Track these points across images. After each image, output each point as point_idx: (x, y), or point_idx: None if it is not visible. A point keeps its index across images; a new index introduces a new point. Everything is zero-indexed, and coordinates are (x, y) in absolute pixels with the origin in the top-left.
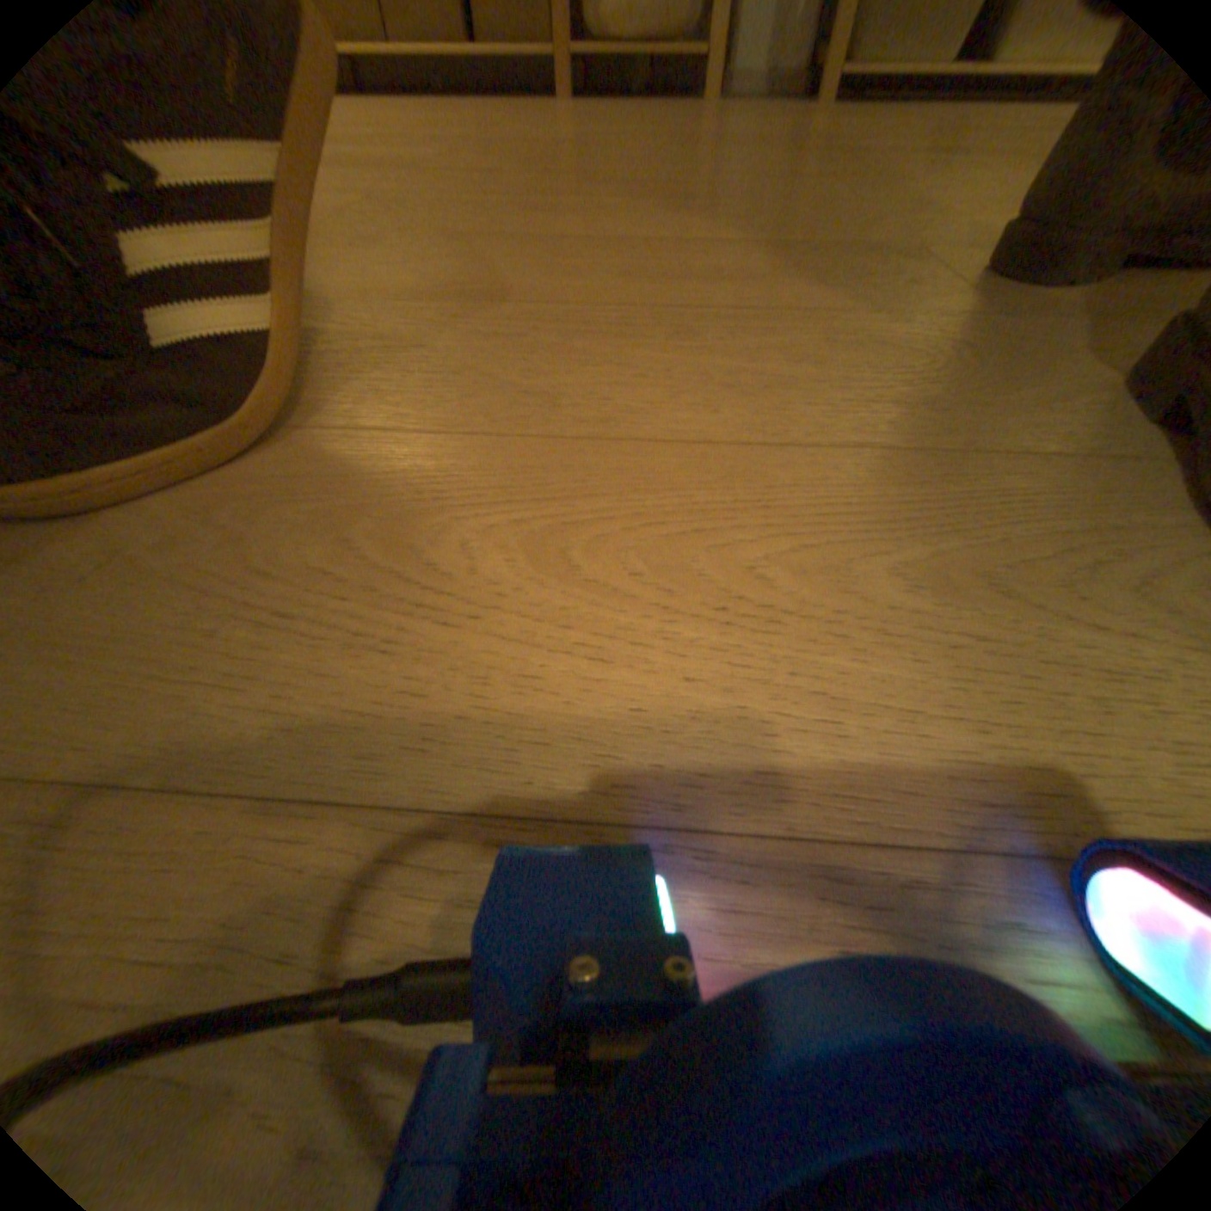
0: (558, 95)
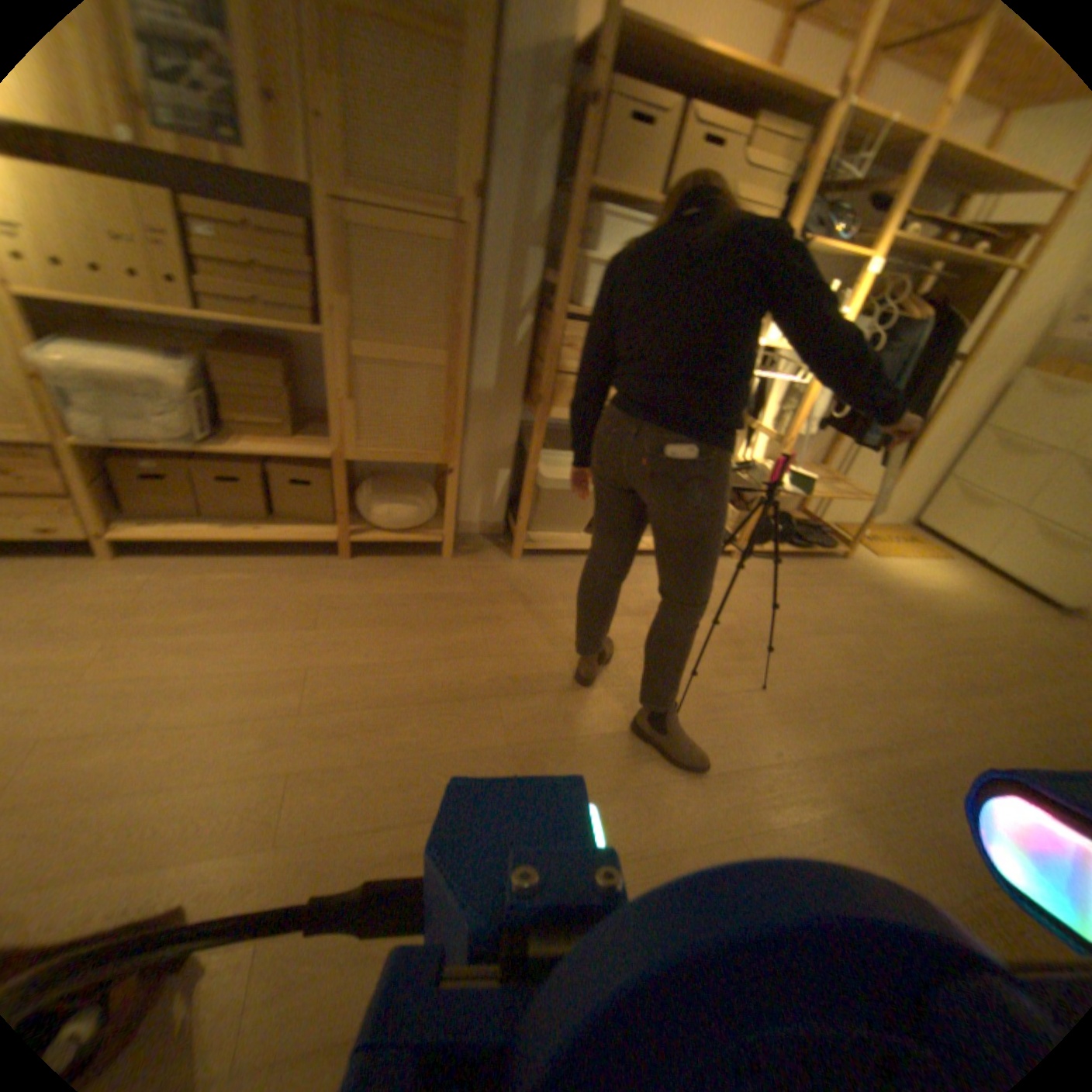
0: (342, 559)
